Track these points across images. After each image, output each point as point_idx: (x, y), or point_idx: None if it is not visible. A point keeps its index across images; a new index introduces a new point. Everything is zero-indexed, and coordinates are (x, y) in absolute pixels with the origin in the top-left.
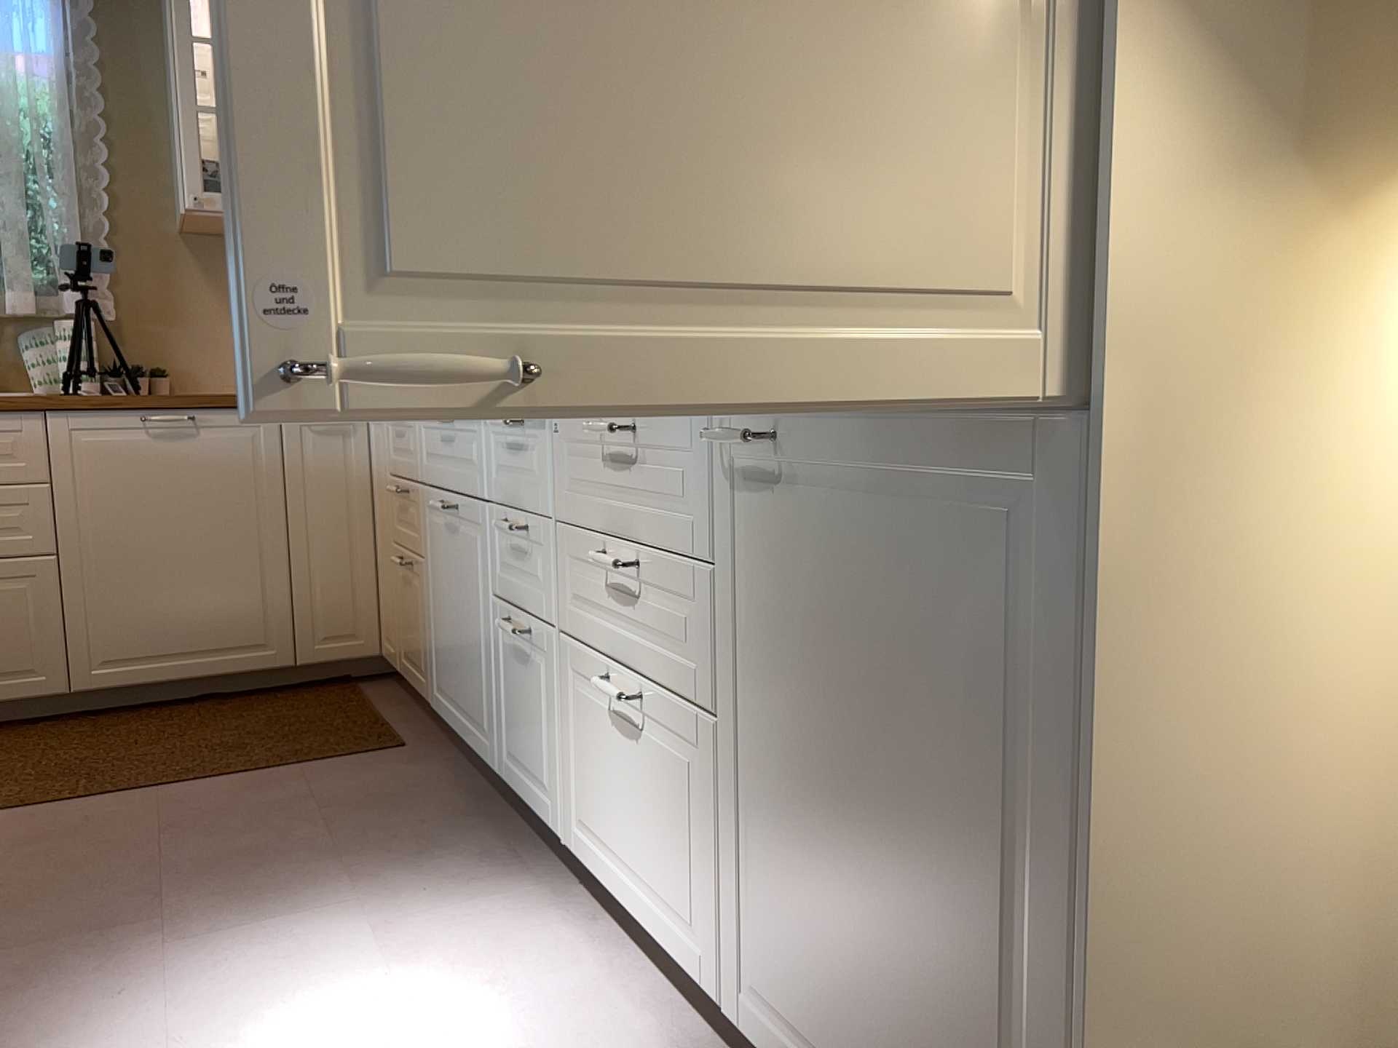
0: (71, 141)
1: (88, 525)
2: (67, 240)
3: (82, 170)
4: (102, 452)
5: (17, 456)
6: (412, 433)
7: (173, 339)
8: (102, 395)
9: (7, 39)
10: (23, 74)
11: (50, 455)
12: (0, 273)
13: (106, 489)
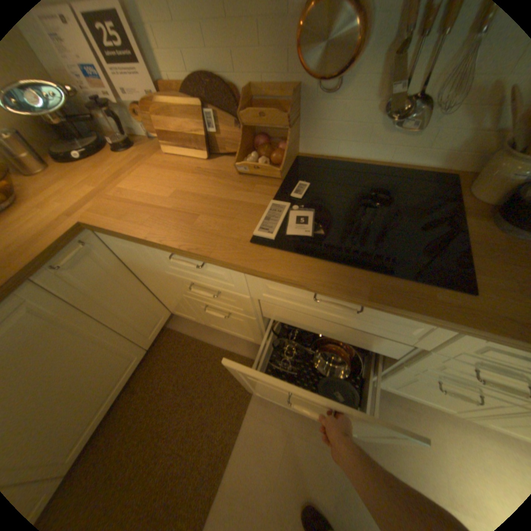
0: None
1: None
2: None
3: None
4: None
5: None
6: (228, 273)
7: None
8: None
9: None
10: None
11: None
12: None
13: None
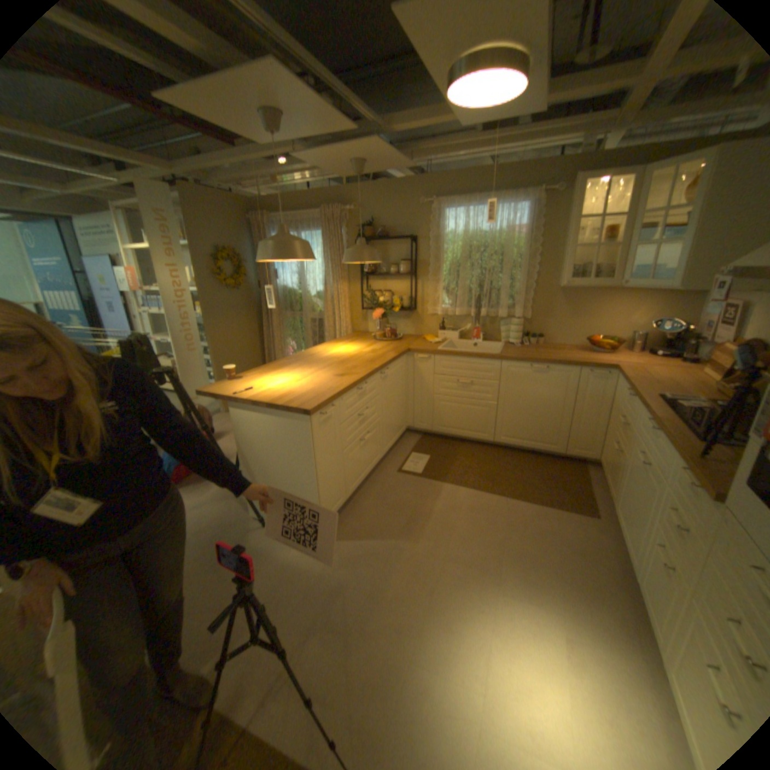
0: (527, 257)
1: (507, 395)
2: (519, 292)
3: (529, 265)
4: (516, 374)
5: (491, 372)
6: (637, 407)
7: (548, 323)
8: (520, 346)
9: (513, 222)
10: (516, 233)
11: (500, 373)
12: (498, 301)
13: (515, 385)
